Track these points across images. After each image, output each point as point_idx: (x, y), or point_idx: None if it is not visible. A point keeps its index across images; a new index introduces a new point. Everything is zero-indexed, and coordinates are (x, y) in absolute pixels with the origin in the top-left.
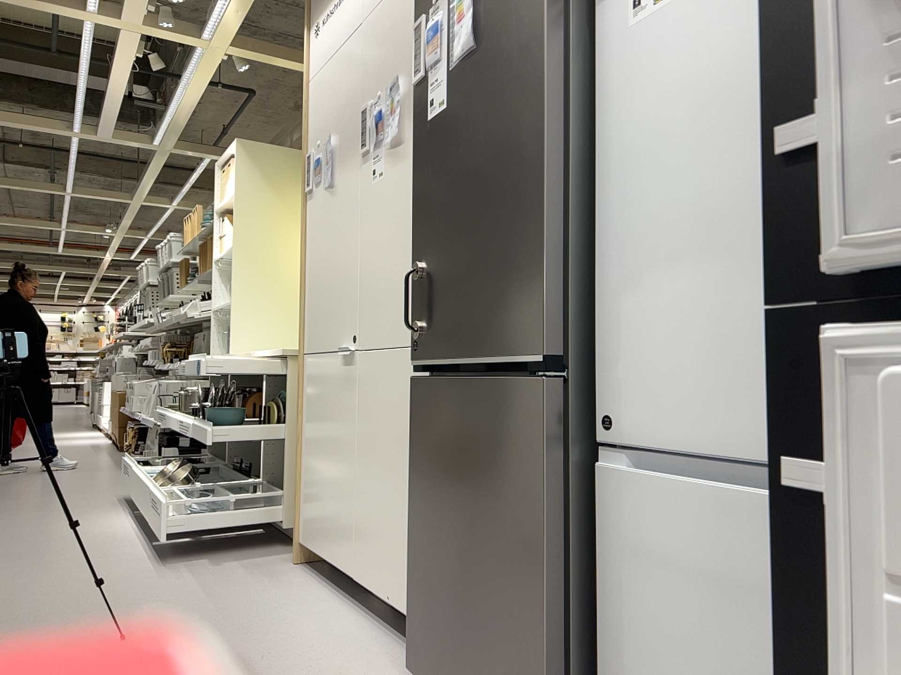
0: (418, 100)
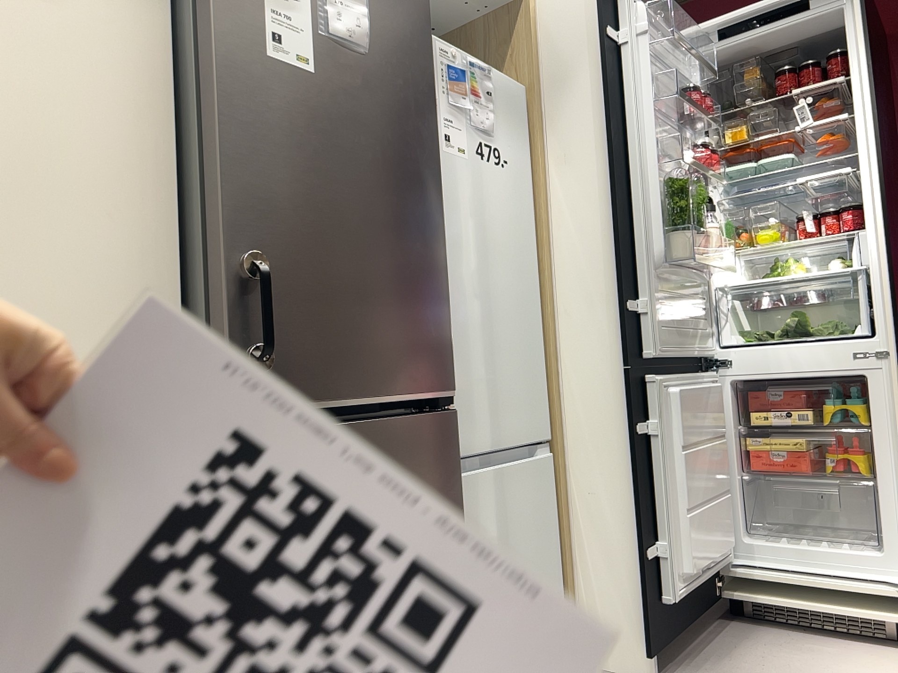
0: None
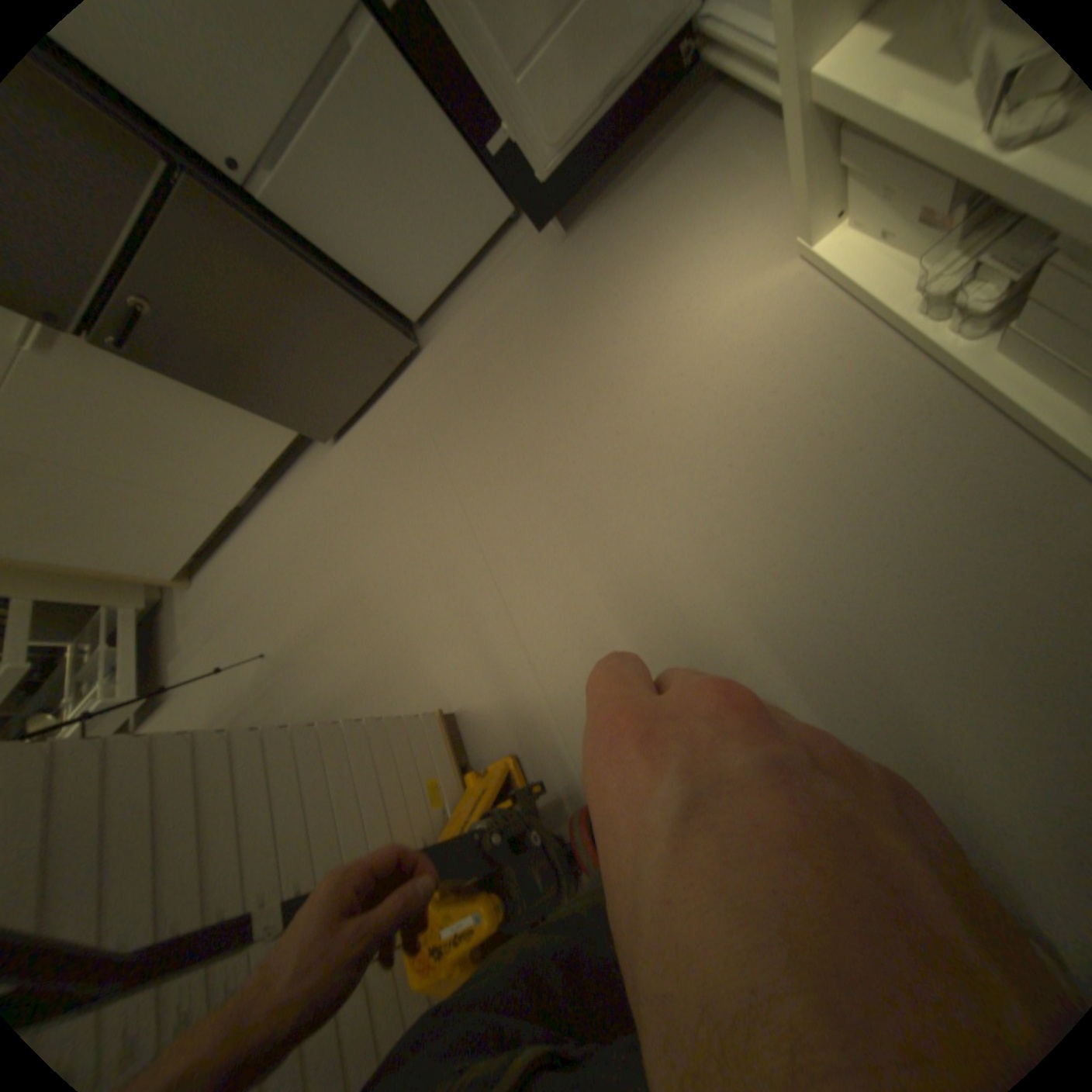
0: None
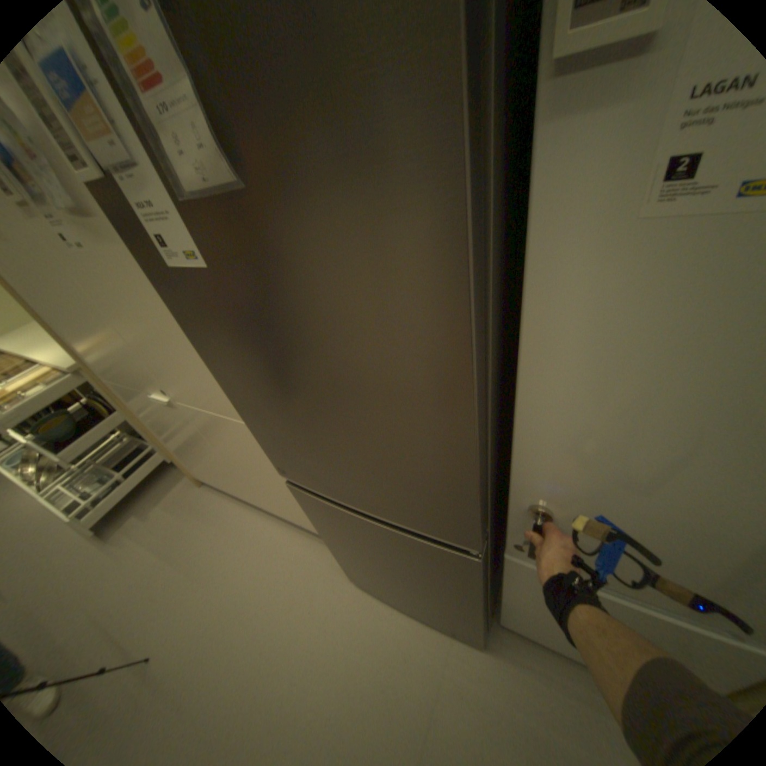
0: (114, 211)
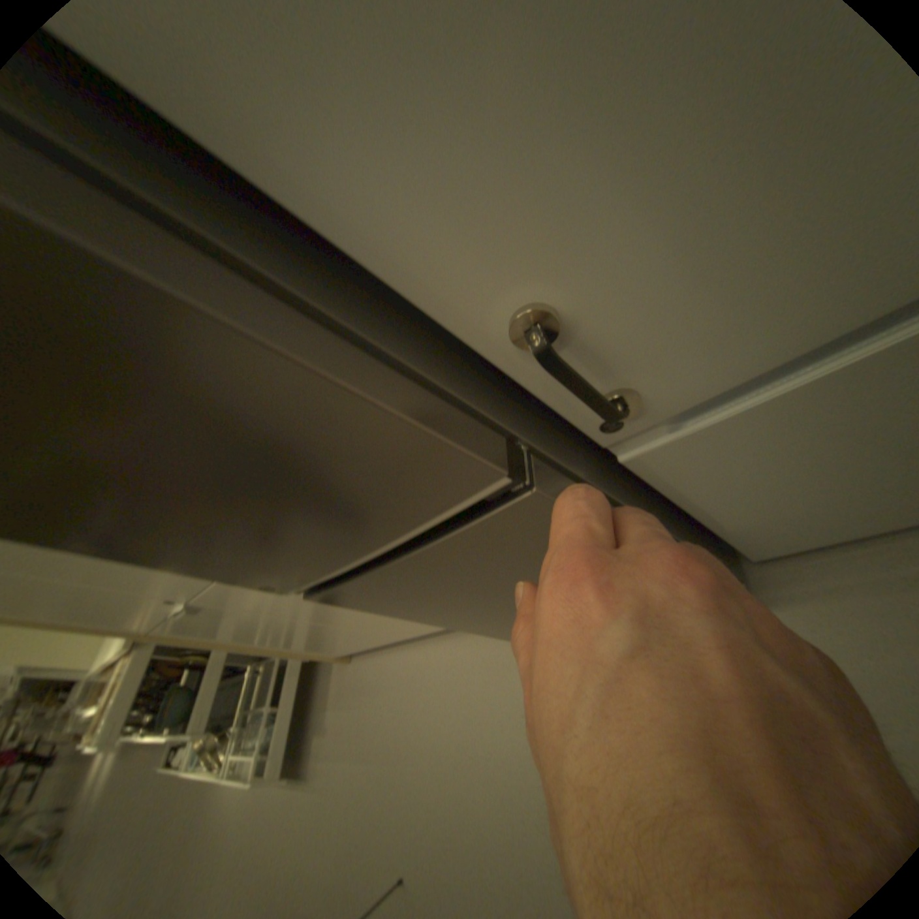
0: None
